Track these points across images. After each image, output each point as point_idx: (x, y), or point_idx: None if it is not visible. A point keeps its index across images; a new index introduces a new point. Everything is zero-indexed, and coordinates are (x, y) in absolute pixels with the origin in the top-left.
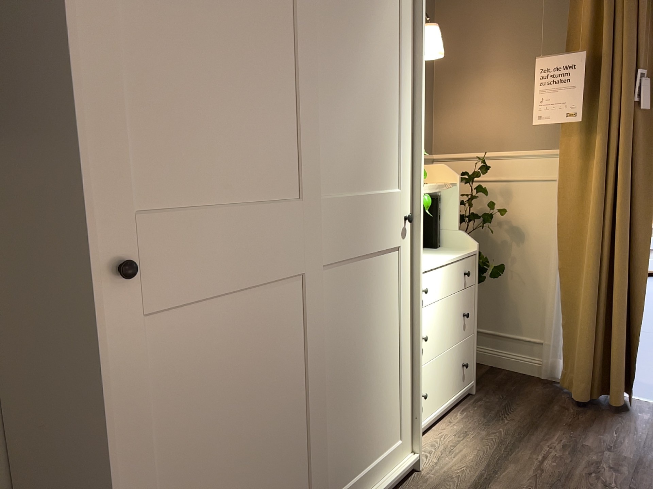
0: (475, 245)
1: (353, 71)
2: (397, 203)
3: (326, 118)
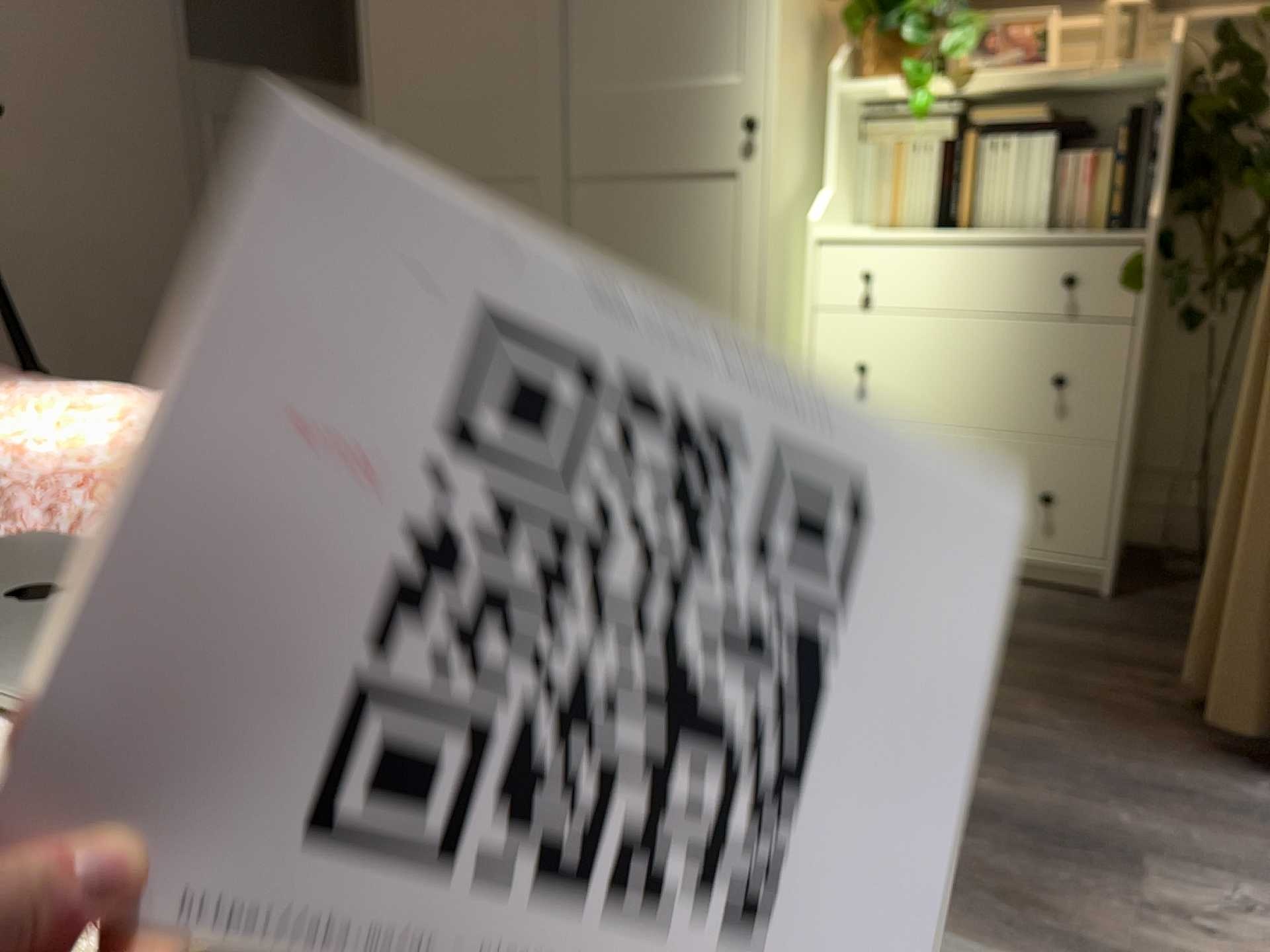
0: (1156, 218)
1: None
2: (726, 101)
3: None
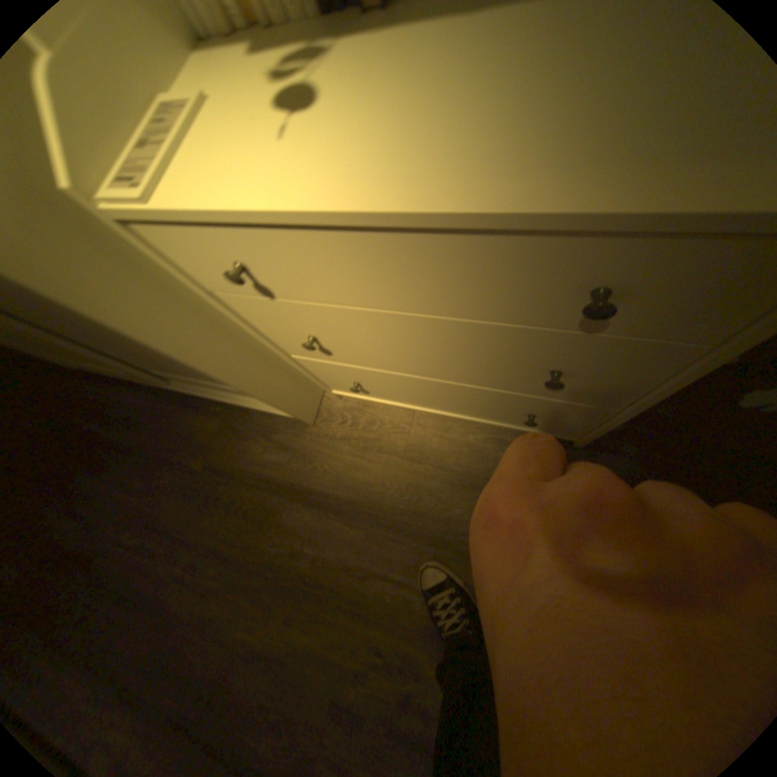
0: None
1: None
2: None
3: None
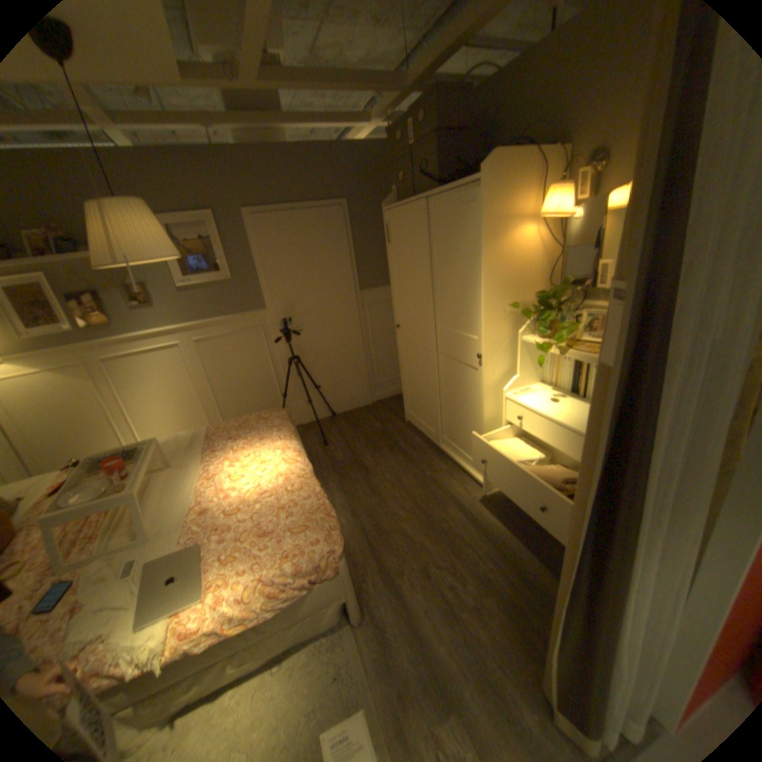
0: None
1: (450, 275)
2: (474, 345)
3: (440, 297)
